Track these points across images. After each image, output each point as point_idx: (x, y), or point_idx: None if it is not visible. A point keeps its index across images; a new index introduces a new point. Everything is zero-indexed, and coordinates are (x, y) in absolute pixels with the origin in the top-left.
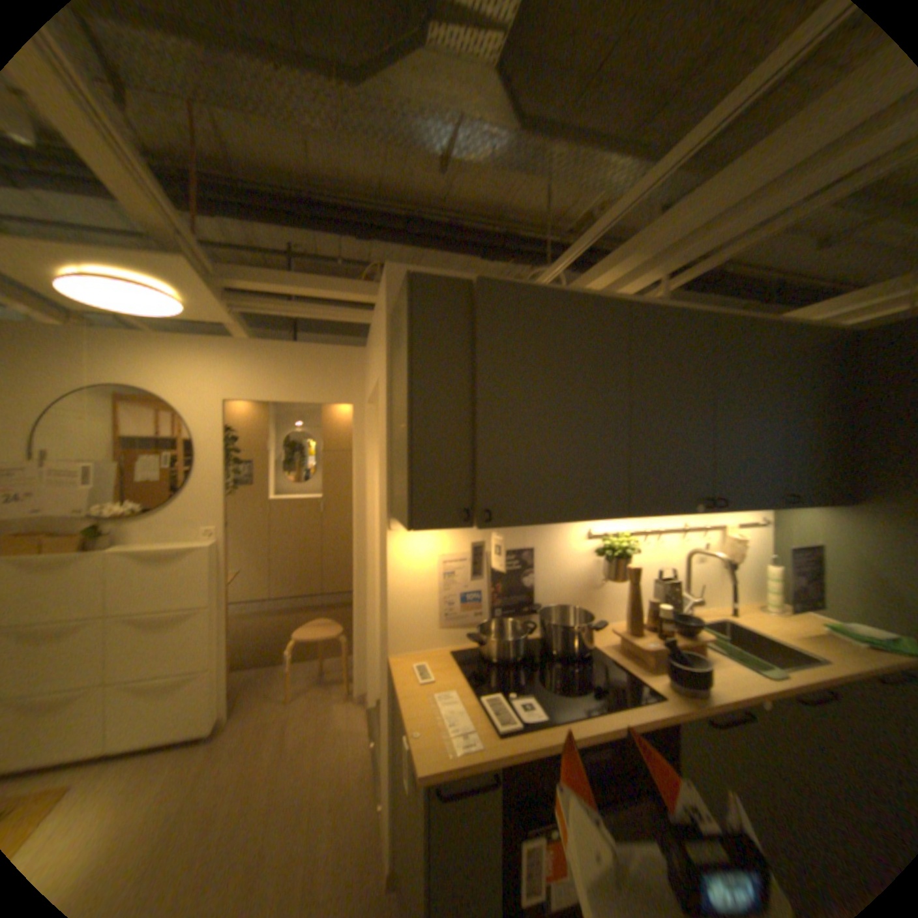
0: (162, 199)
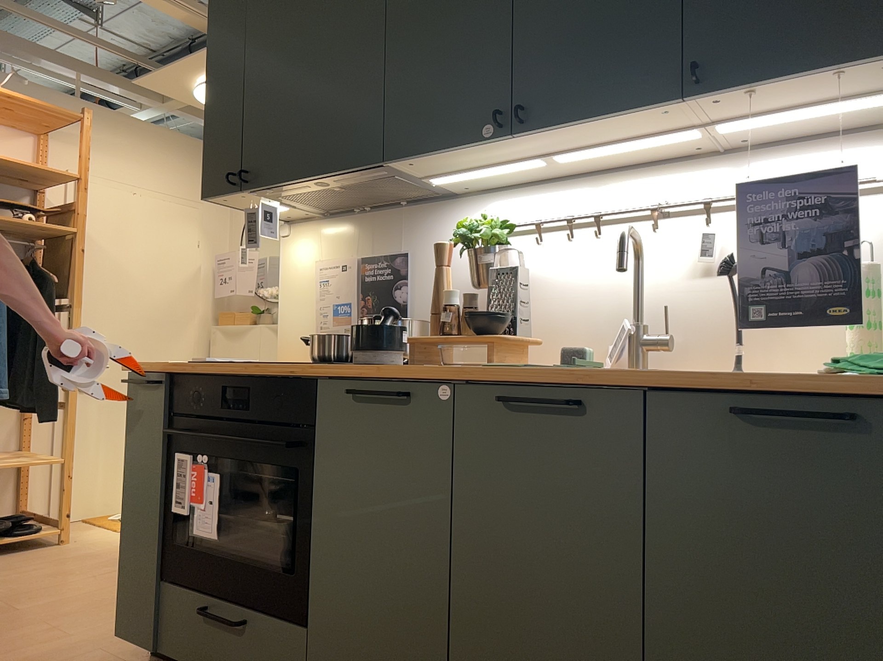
0: (192, 9)
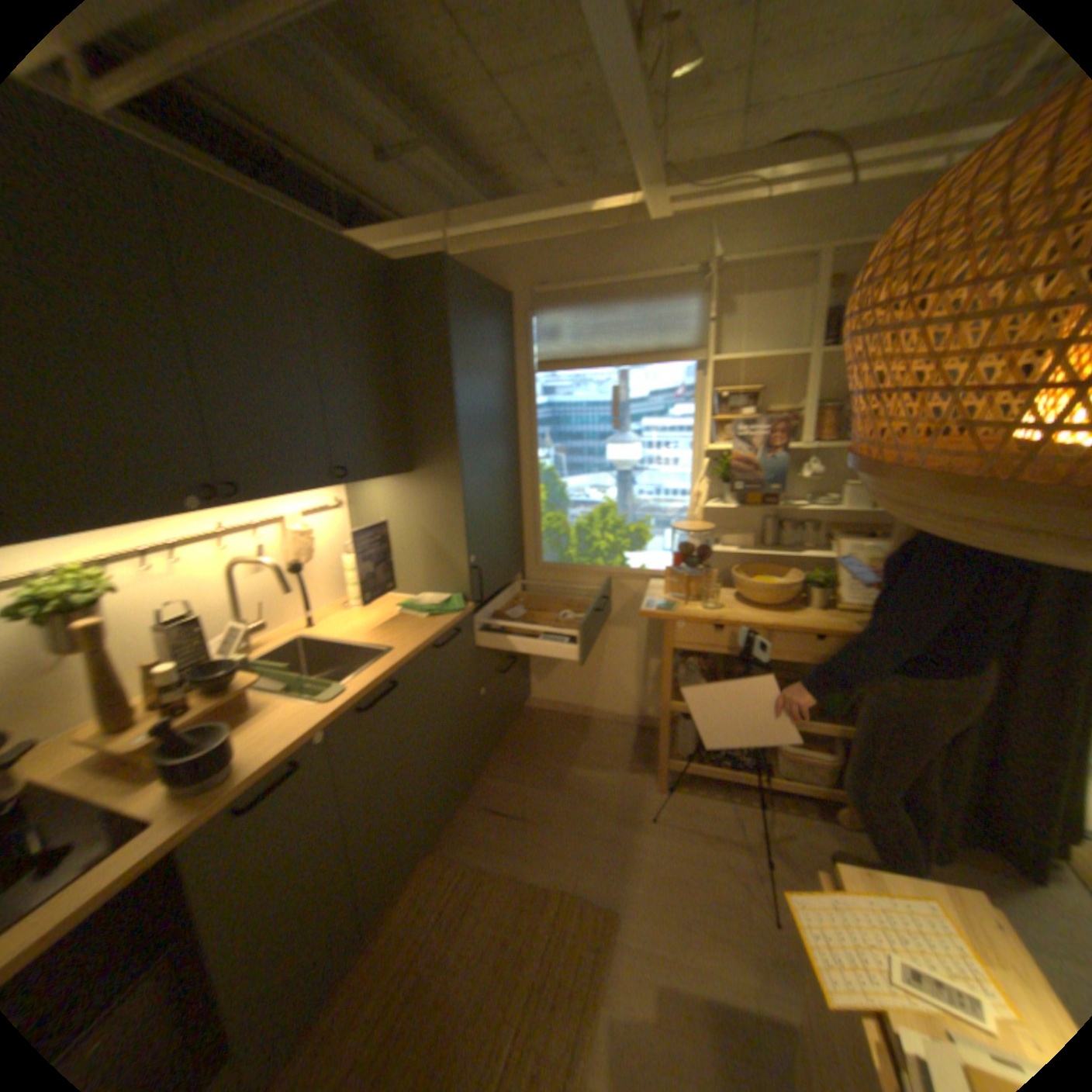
0: None
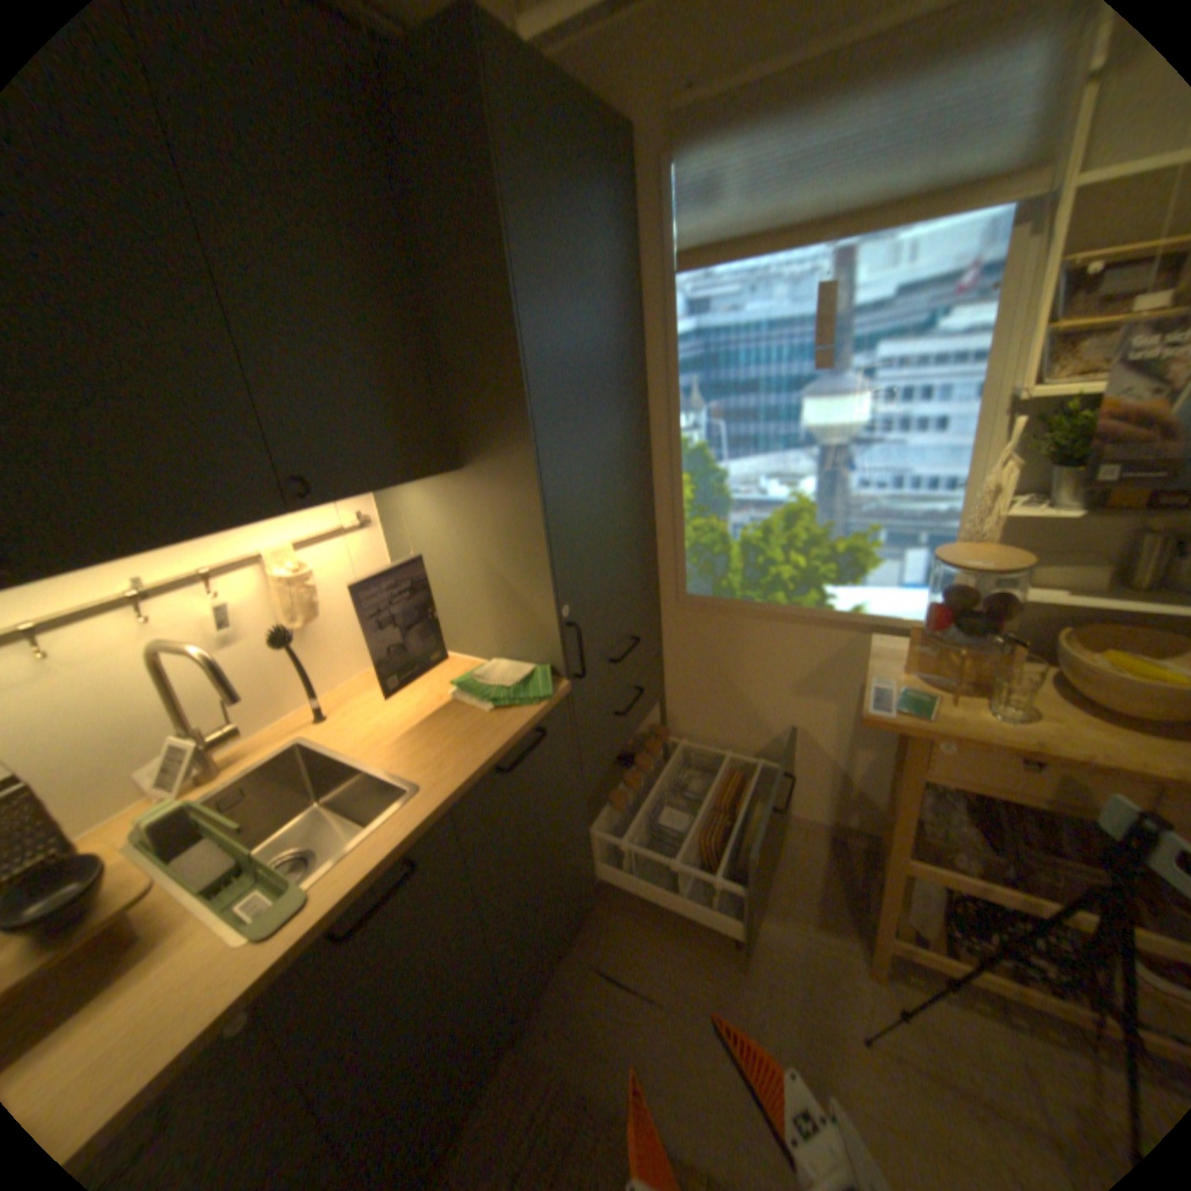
0: None
